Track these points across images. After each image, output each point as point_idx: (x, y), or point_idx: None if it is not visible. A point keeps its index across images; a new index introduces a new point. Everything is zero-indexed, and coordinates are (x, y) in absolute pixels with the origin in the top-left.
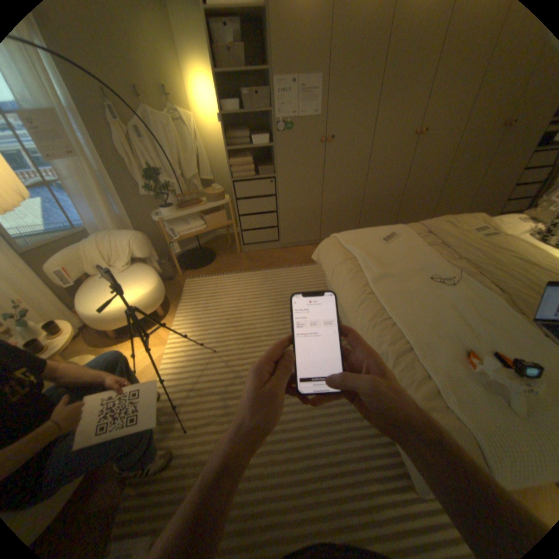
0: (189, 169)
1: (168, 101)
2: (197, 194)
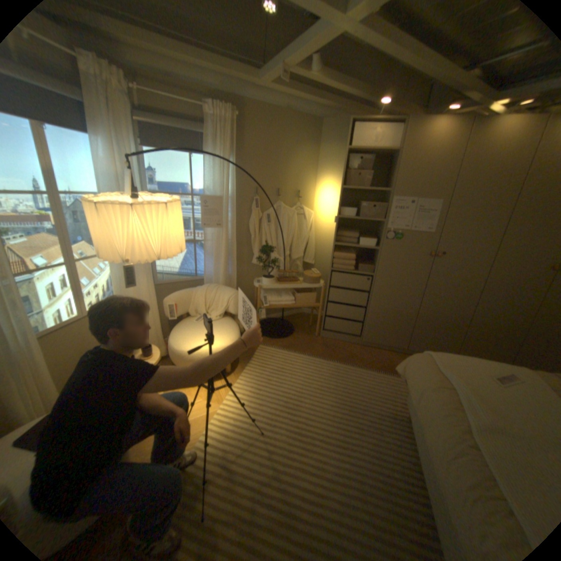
0: (296, 252)
1: (298, 201)
2: (296, 273)
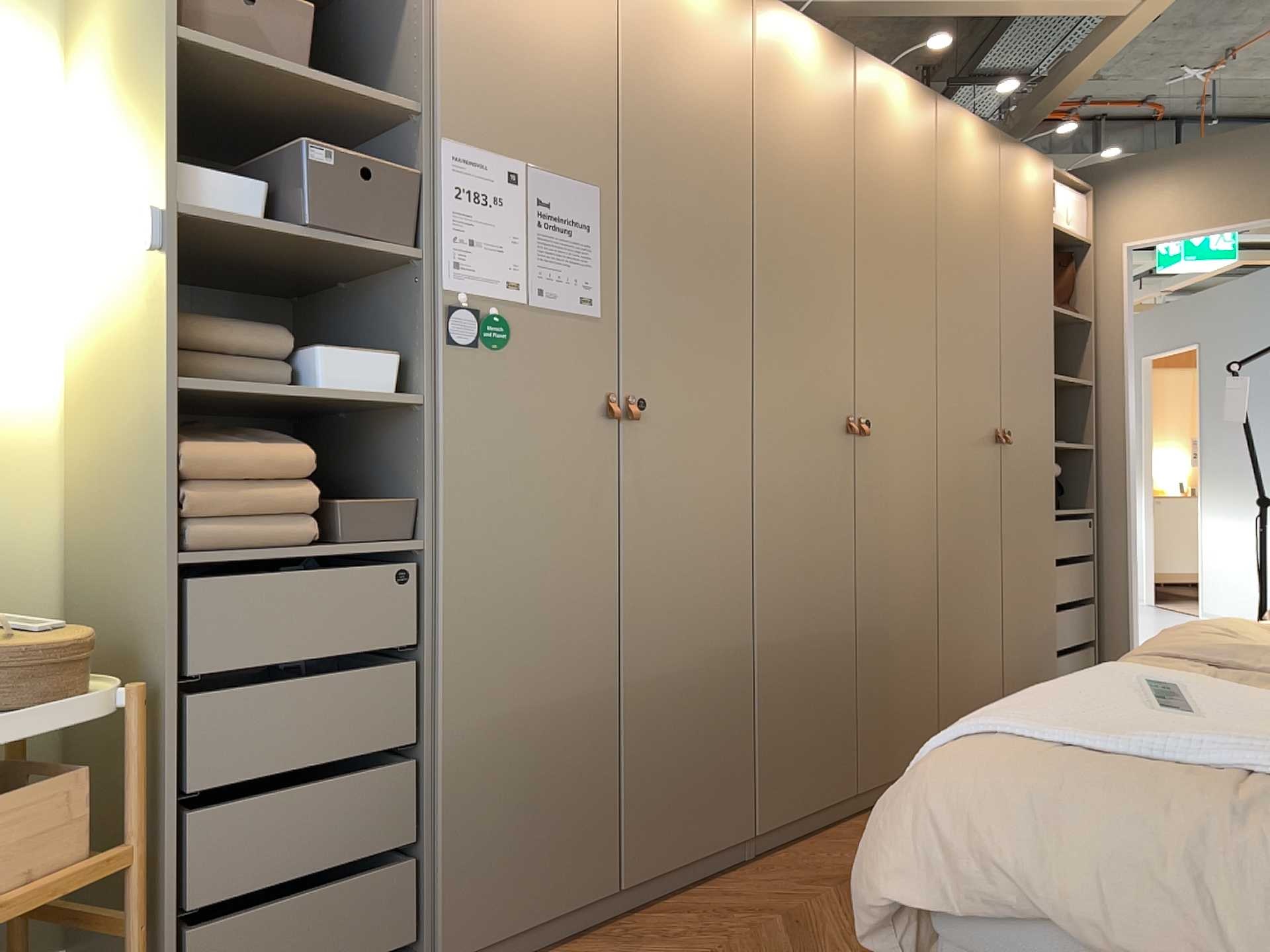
0: None
1: None
2: None
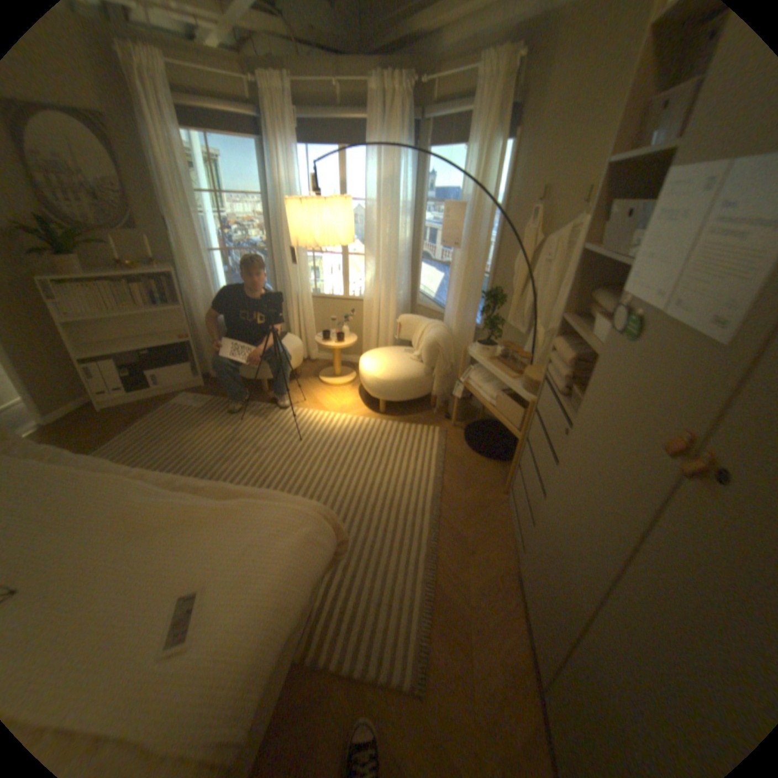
0: None
1: None
2: (520, 358)
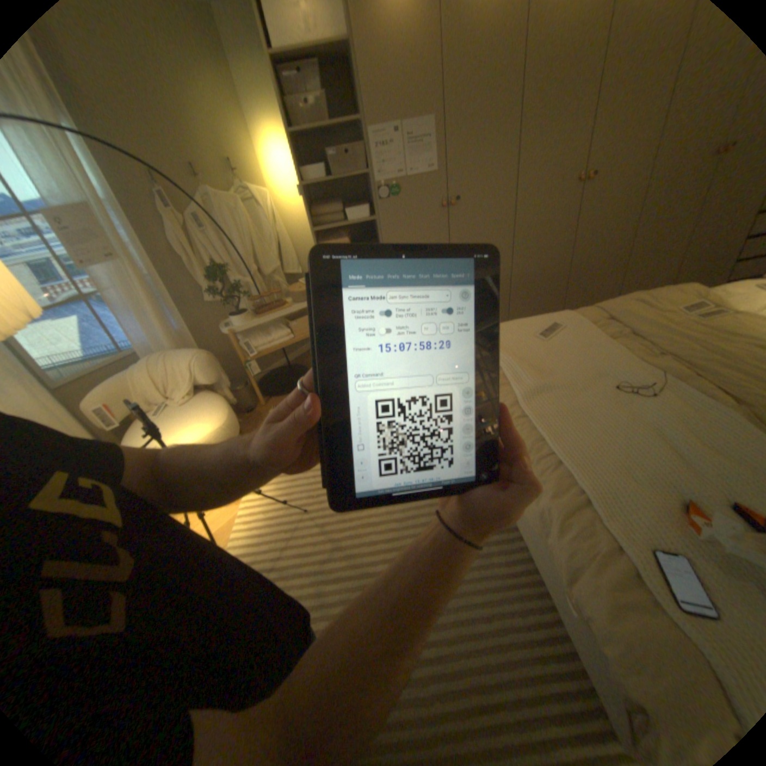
0: (267, 263)
1: (235, 178)
2: (278, 294)
